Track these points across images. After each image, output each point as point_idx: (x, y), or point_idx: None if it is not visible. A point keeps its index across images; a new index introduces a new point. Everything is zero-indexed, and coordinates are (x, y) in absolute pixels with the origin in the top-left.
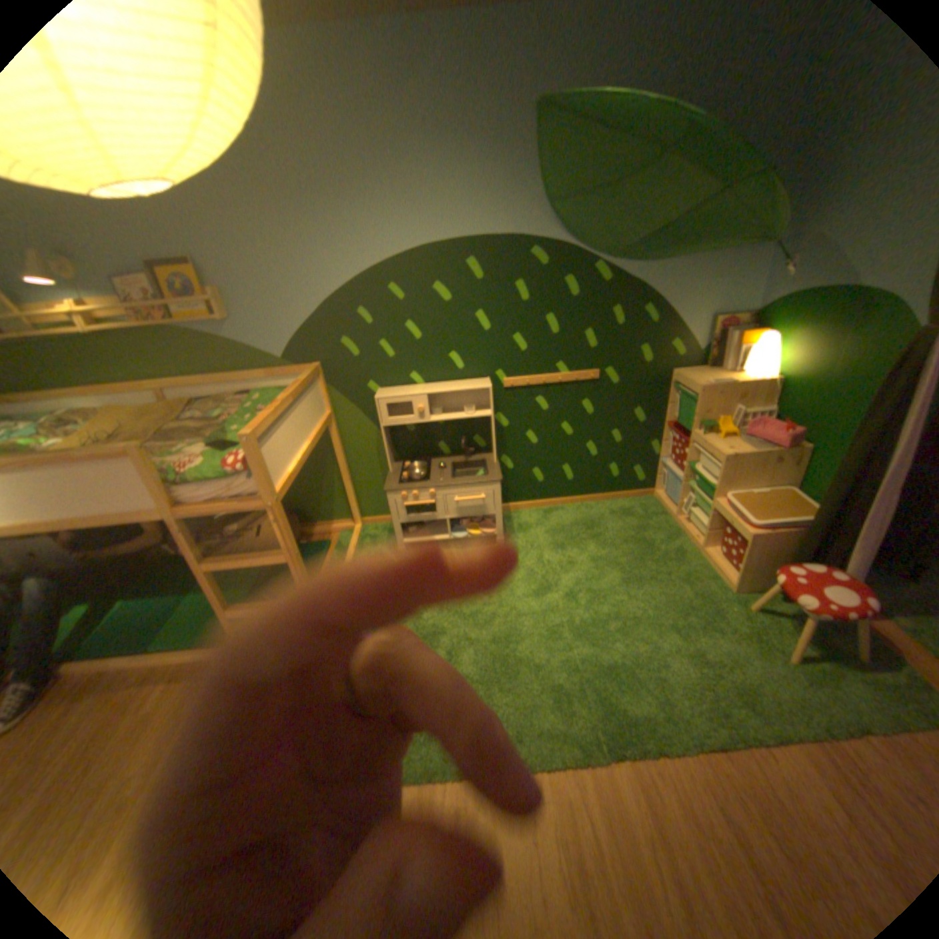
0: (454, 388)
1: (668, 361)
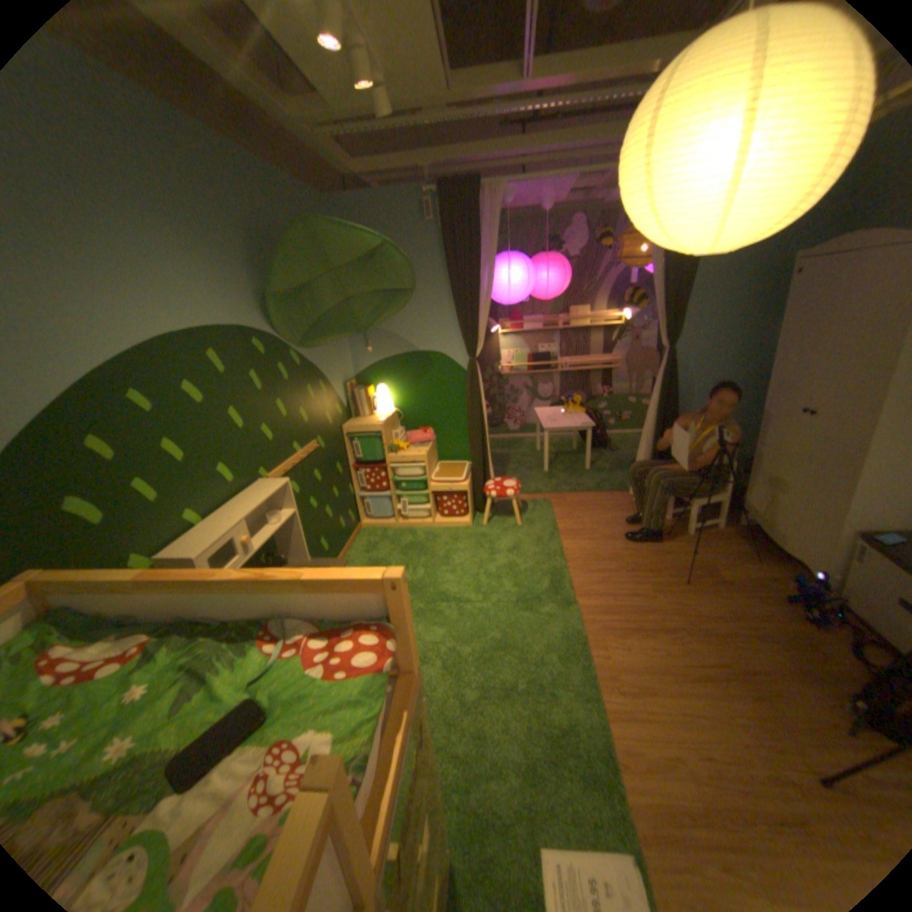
0: (255, 498)
1: (338, 421)
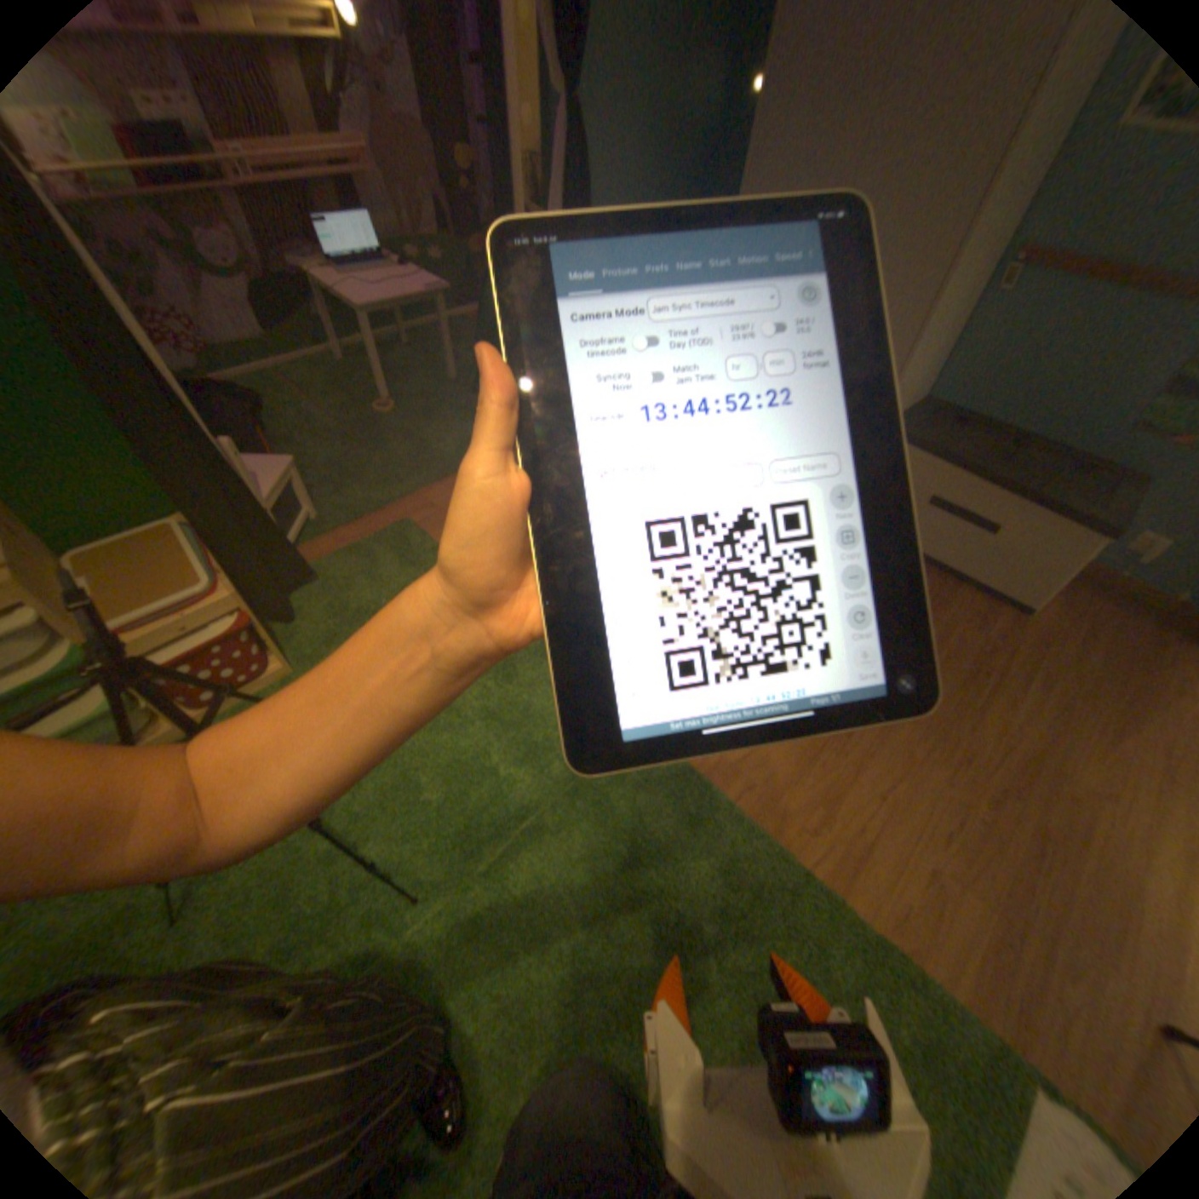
0: None
1: None
